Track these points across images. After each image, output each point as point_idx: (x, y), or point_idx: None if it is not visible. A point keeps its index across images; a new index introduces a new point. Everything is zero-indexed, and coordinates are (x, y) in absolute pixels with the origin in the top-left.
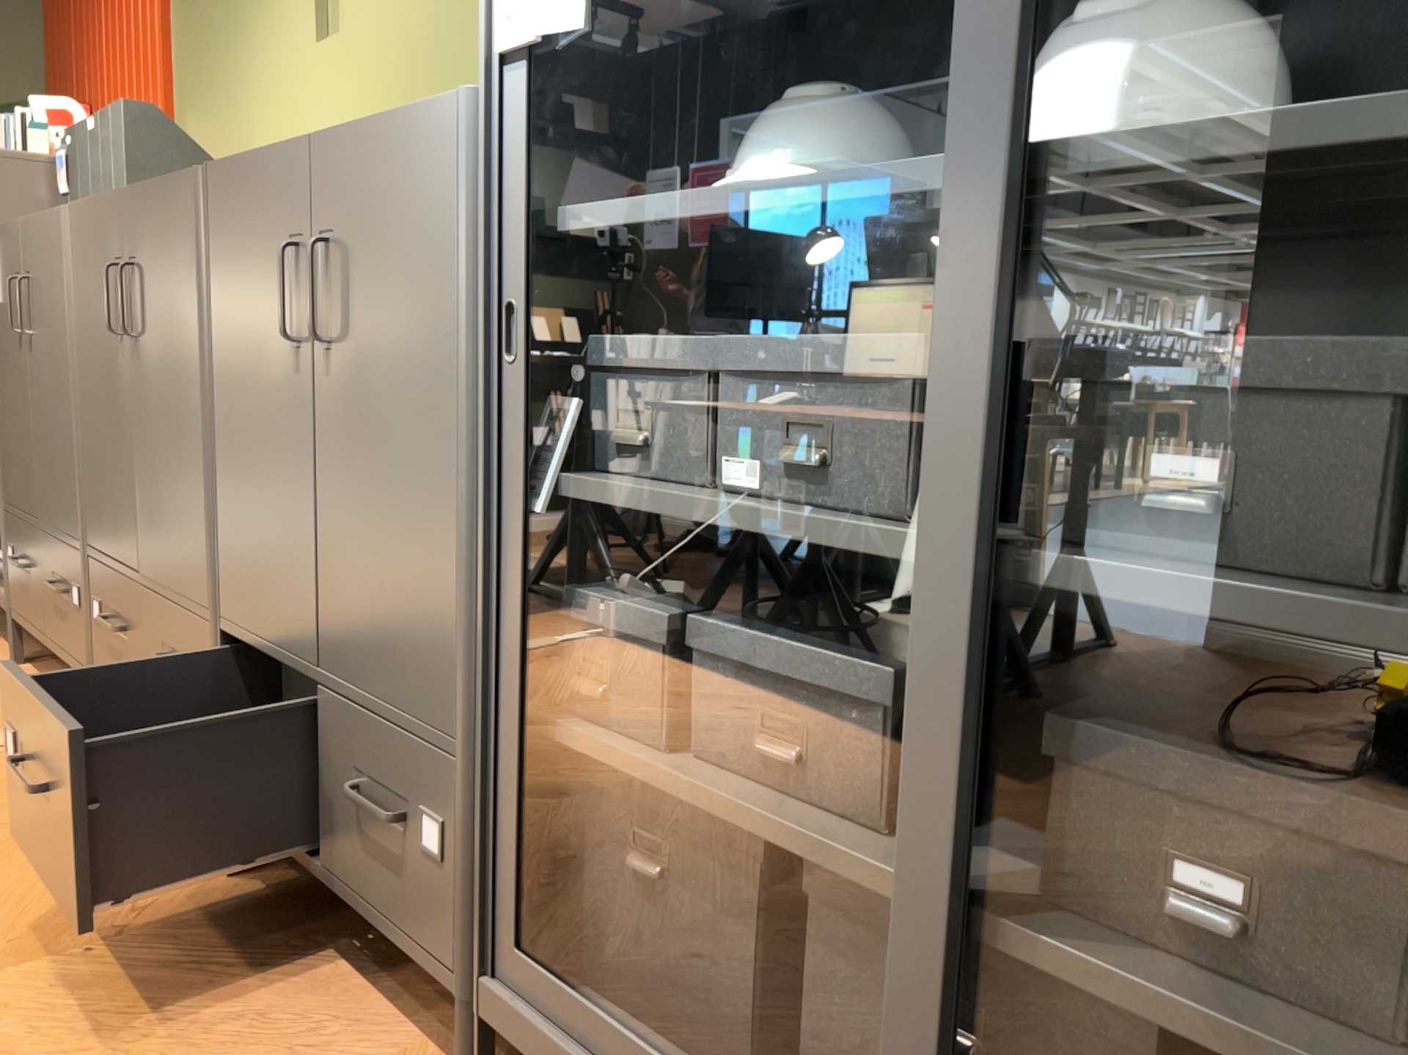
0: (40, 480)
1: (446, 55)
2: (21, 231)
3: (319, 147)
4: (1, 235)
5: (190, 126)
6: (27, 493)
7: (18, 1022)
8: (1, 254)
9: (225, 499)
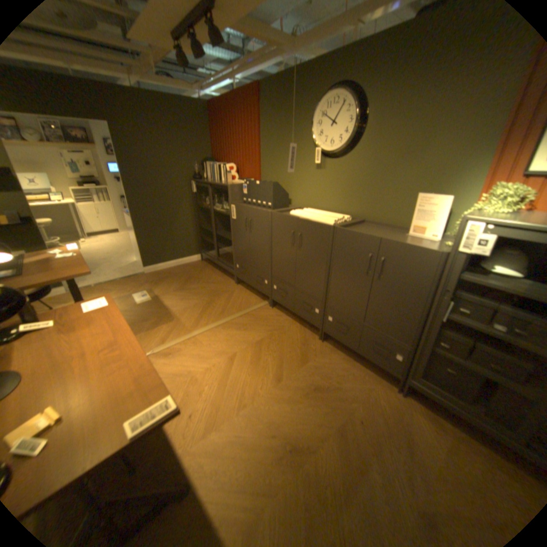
0: (252, 257)
1: (363, 185)
2: (248, 208)
3: (385, 241)
4: (238, 205)
5: (266, 173)
6: (245, 257)
7: (316, 373)
8: (238, 209)
9: (333, 286)
